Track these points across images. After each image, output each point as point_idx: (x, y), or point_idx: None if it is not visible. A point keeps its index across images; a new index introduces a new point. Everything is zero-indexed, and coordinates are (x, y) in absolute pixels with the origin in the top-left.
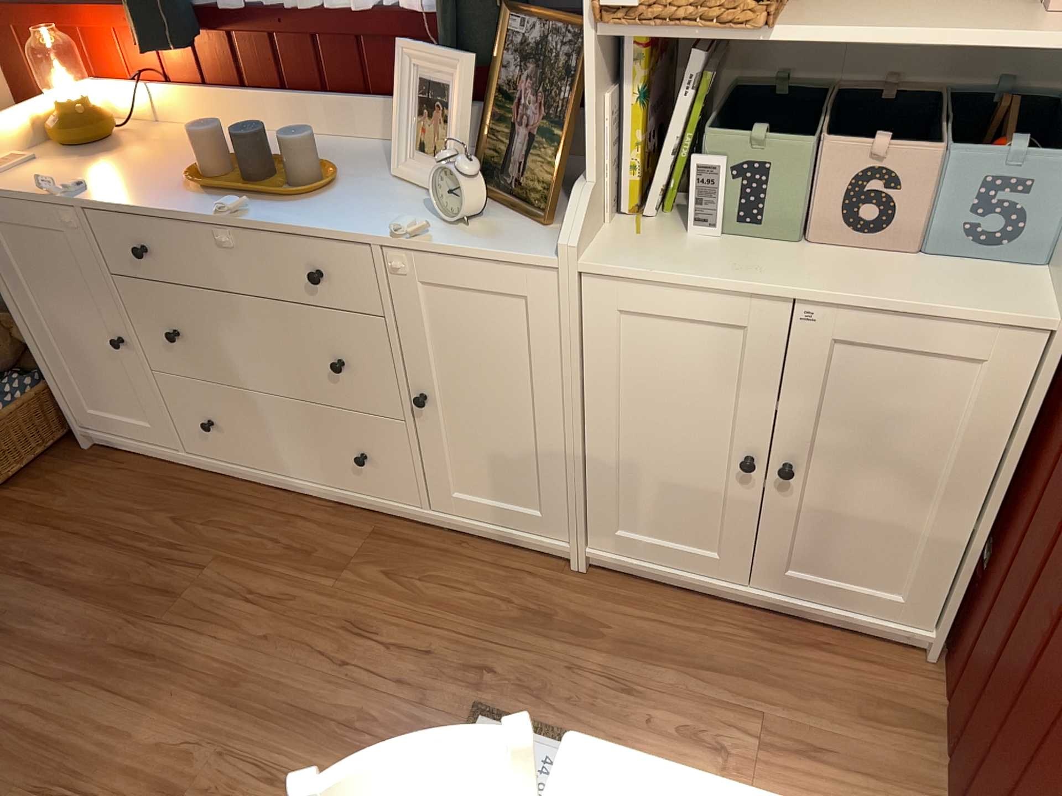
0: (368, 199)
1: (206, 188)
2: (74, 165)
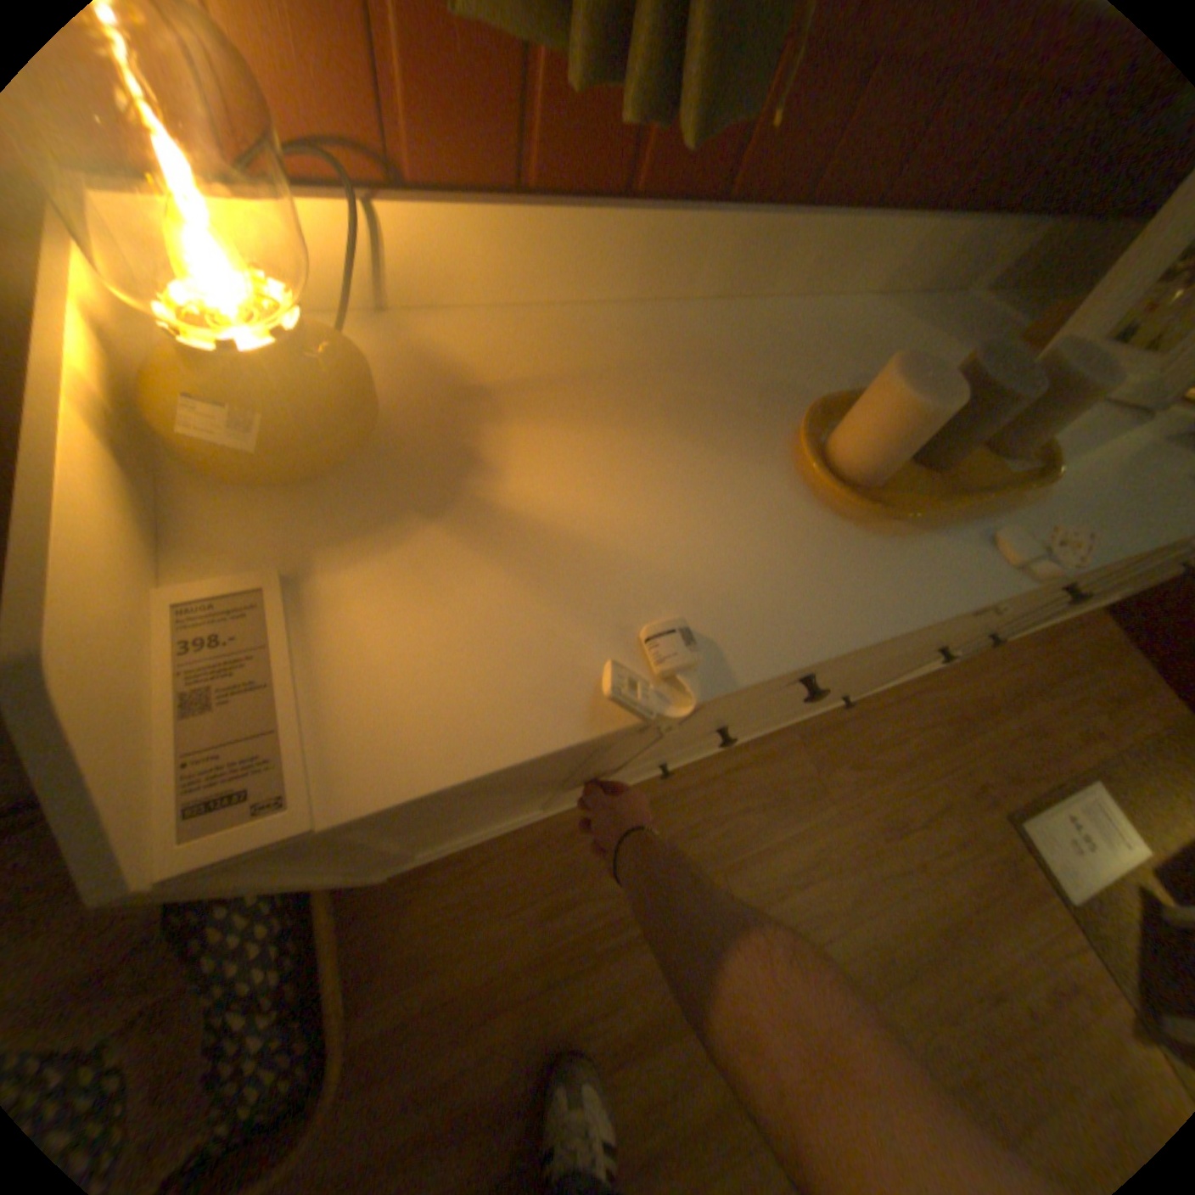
0: (1091, 446)
1: (900, 514)
2: (468, 552)
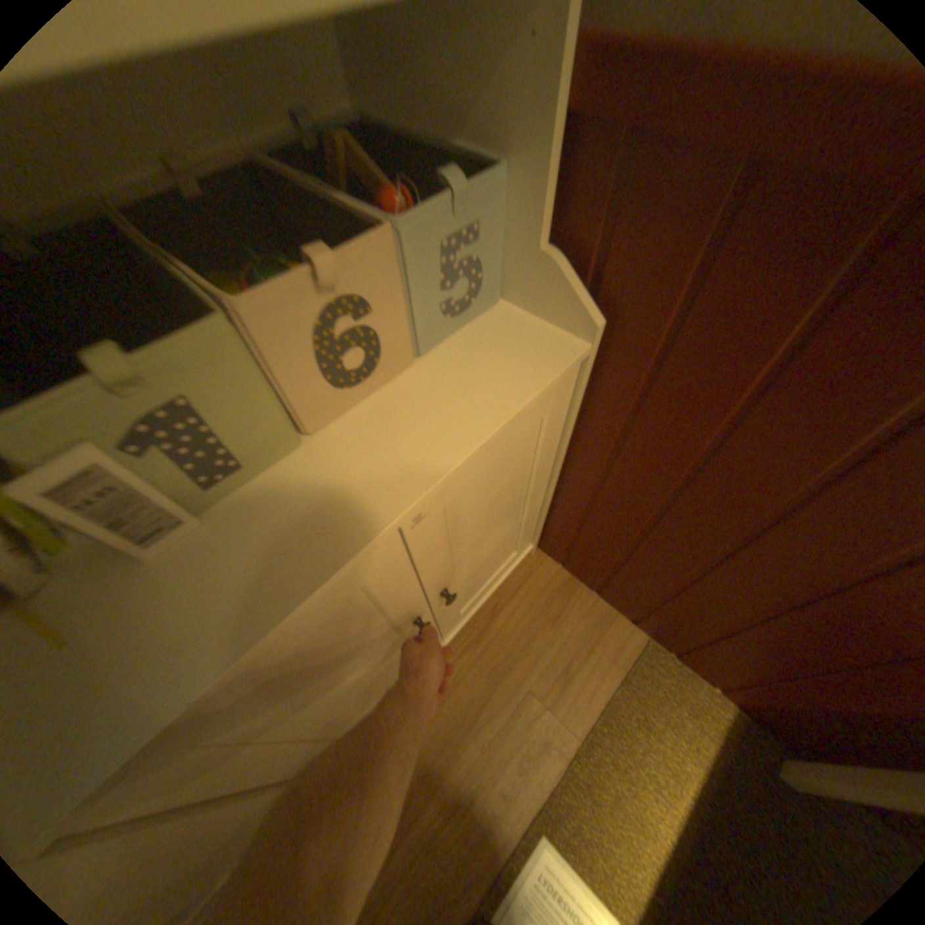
0: None
1: None
2: None
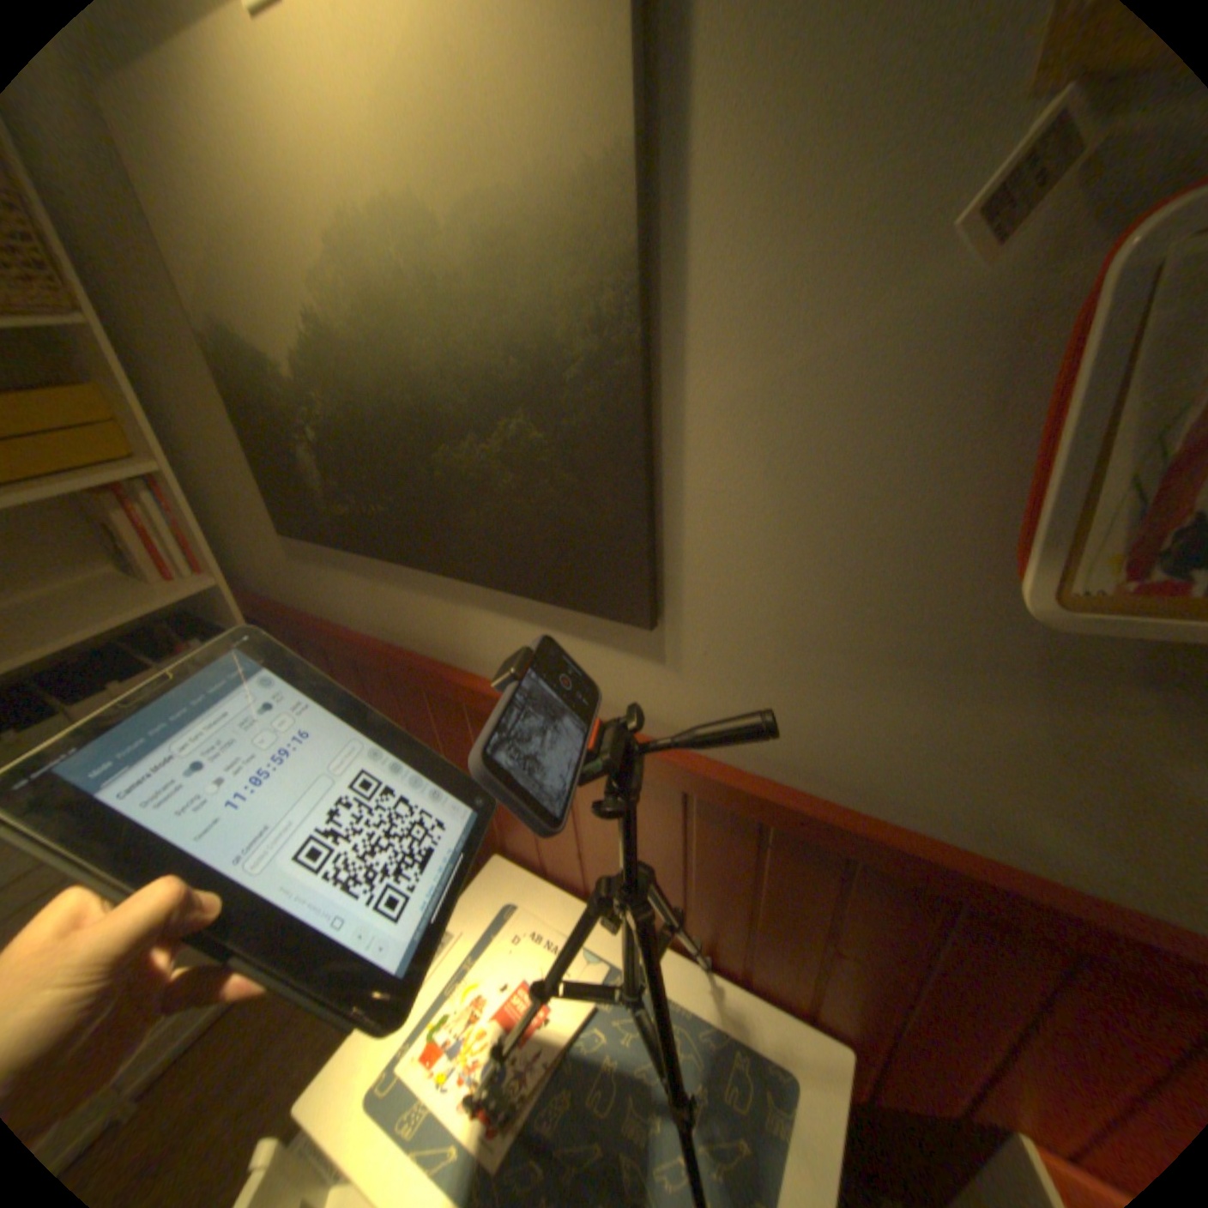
0: None
1: None
2: None
